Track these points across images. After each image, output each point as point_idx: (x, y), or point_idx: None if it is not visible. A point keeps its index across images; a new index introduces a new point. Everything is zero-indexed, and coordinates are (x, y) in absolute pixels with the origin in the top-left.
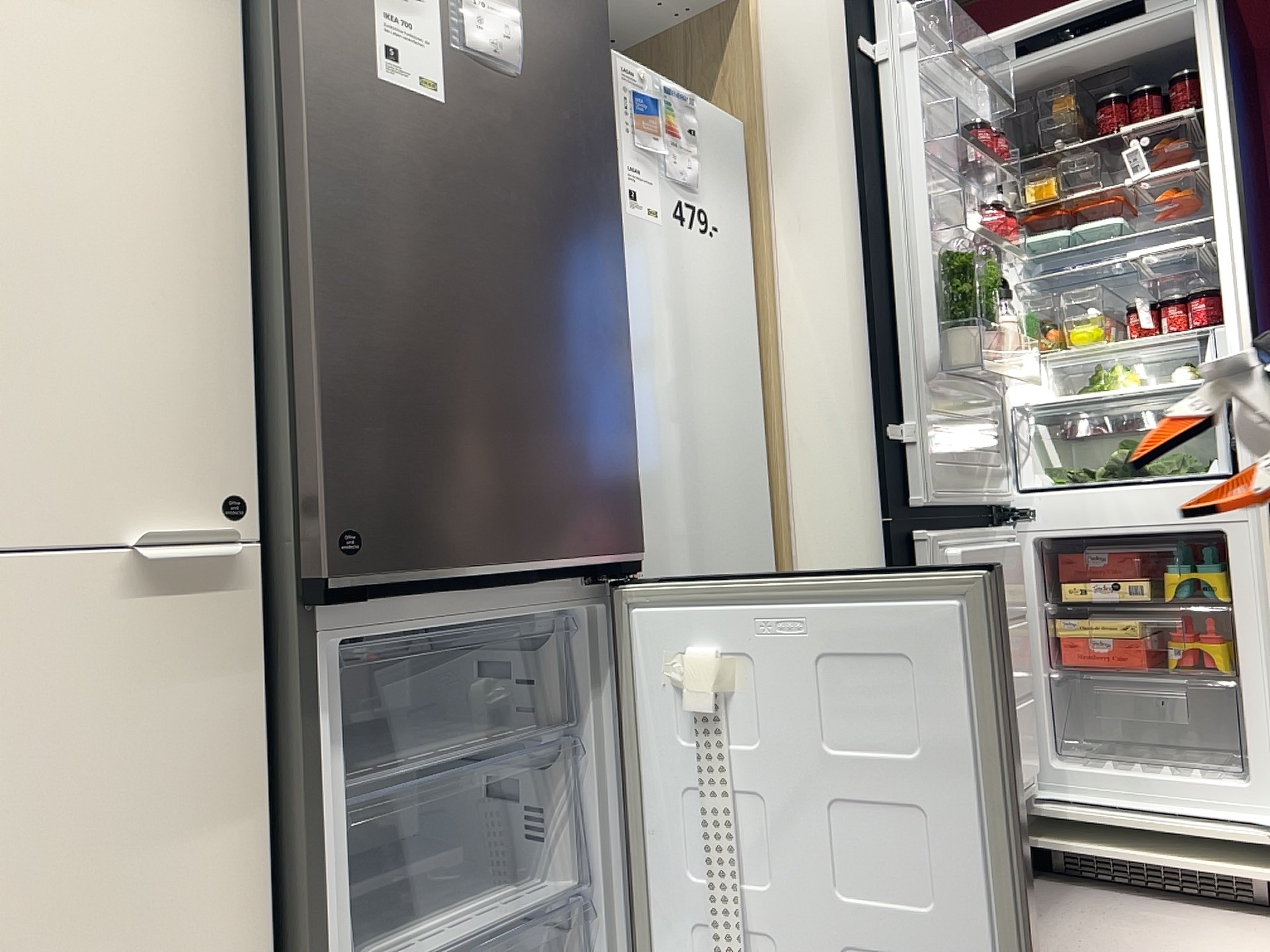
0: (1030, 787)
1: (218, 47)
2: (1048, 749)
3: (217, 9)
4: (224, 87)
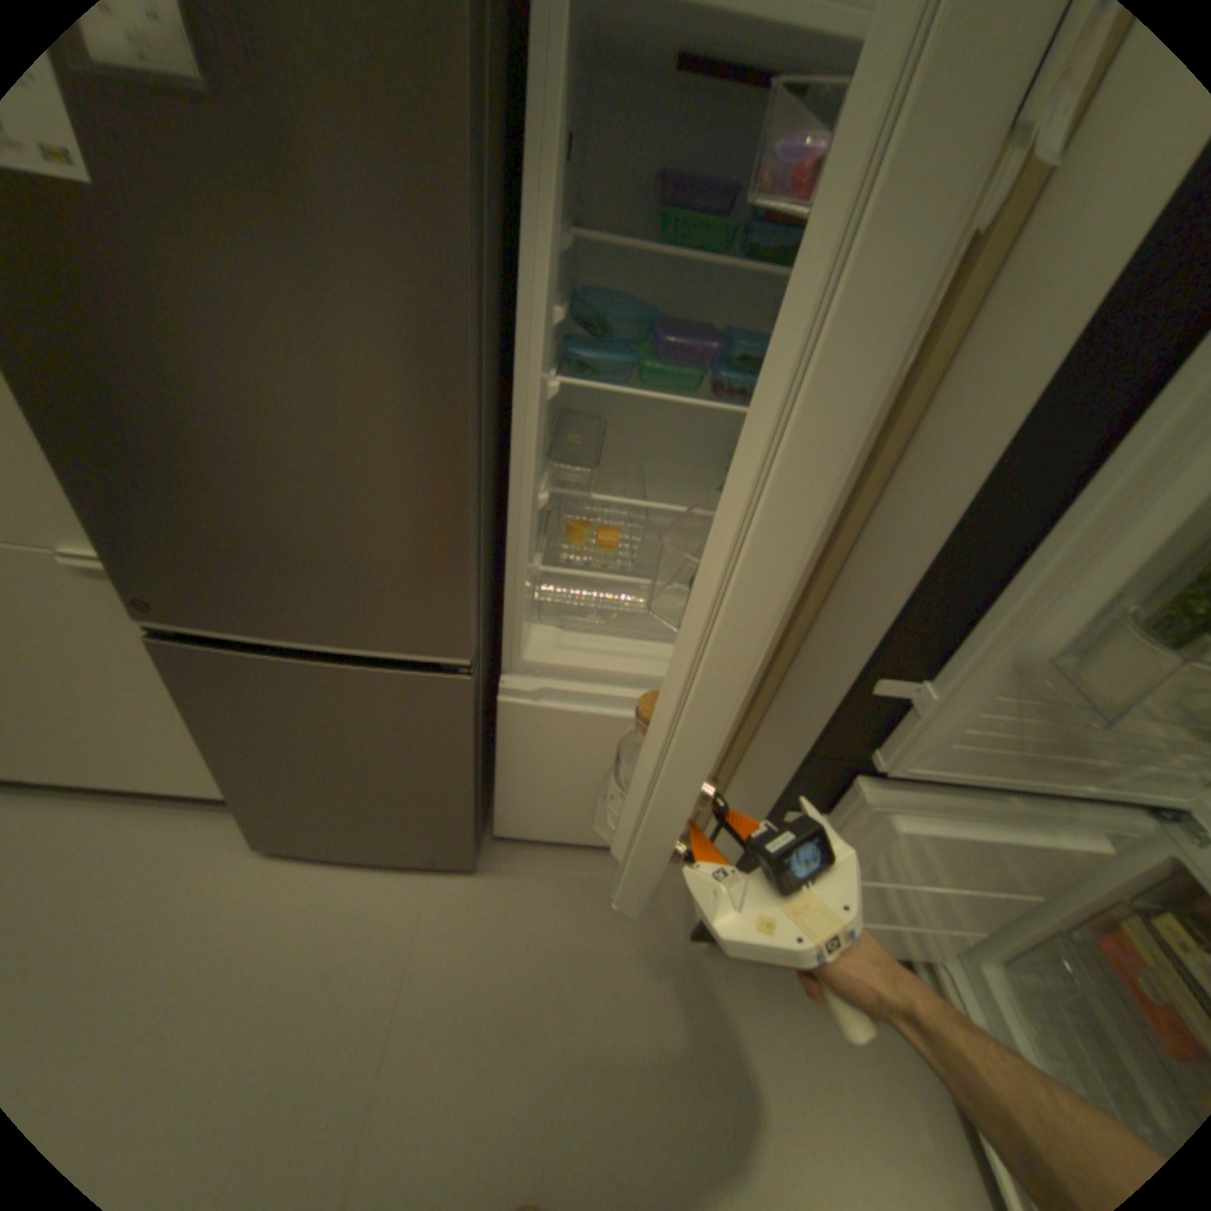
0: (926, 954)
1: None
2: (990, 954)
3: None
4: None
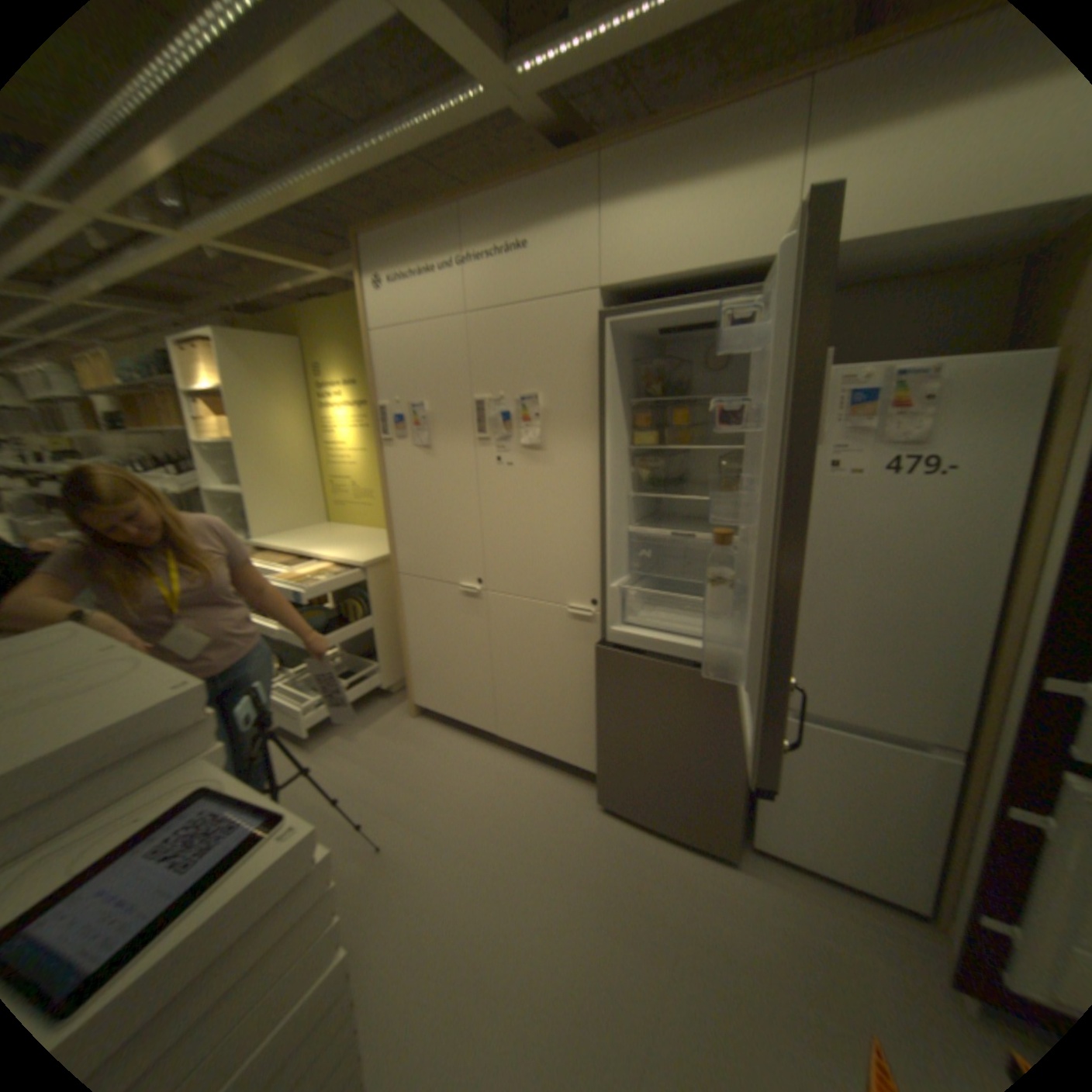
0: None
1: (592, 461)
2: None
3: (592, 448)
4: (593, 474)
